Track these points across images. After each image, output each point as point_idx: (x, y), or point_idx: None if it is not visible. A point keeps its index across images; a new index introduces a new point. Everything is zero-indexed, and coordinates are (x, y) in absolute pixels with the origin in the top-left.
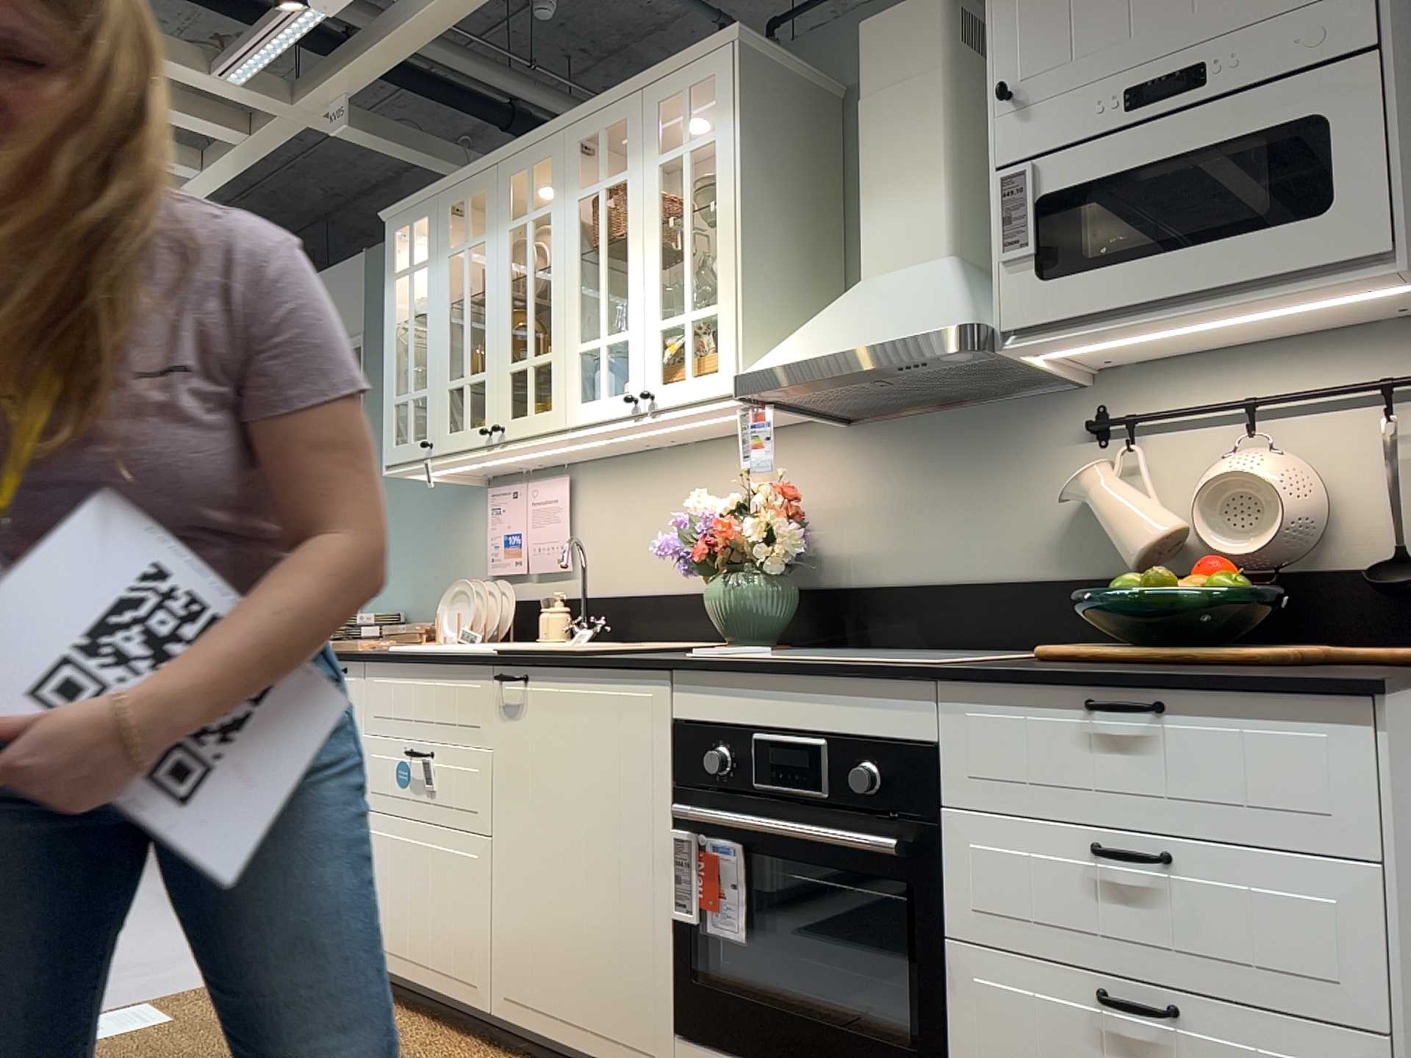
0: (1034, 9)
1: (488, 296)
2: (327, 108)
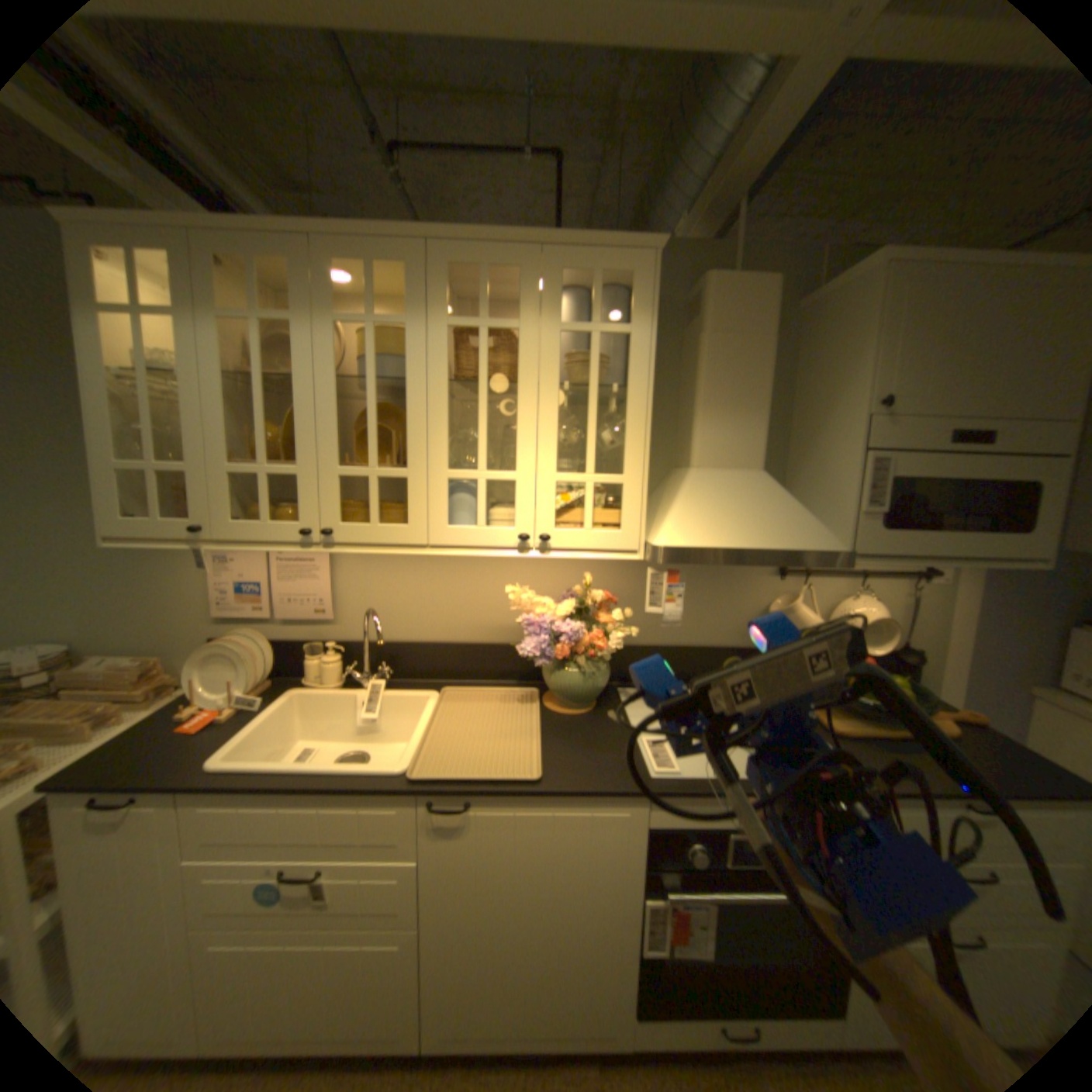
0: (914, 349)
1: (299, 386)
2: None
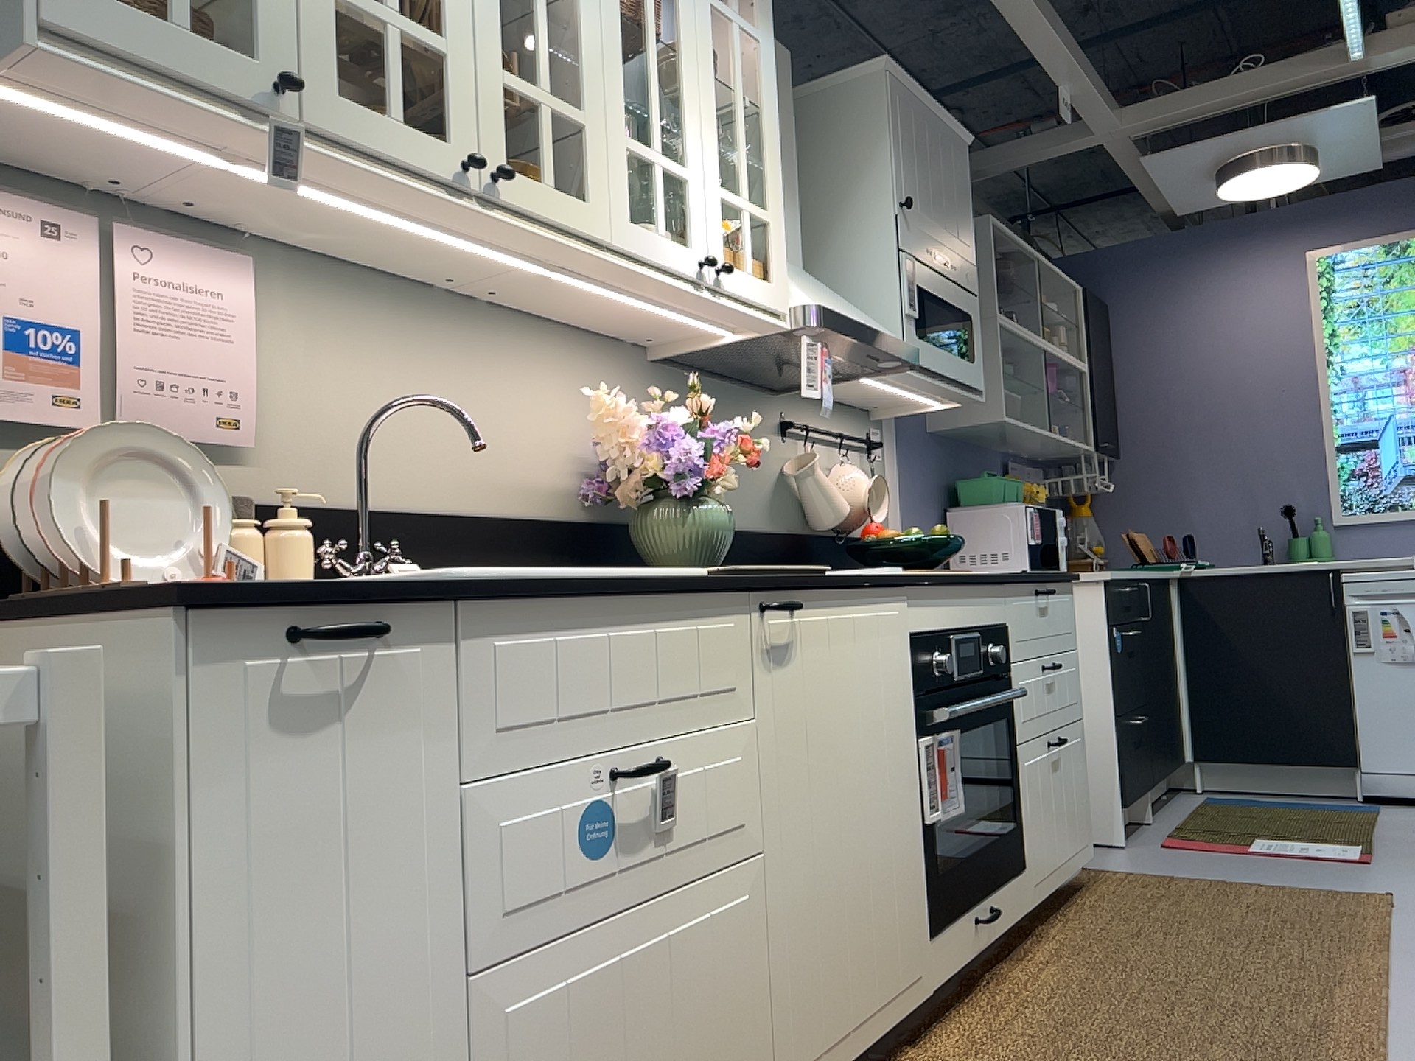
0: (909, 163)
1: None
2: None
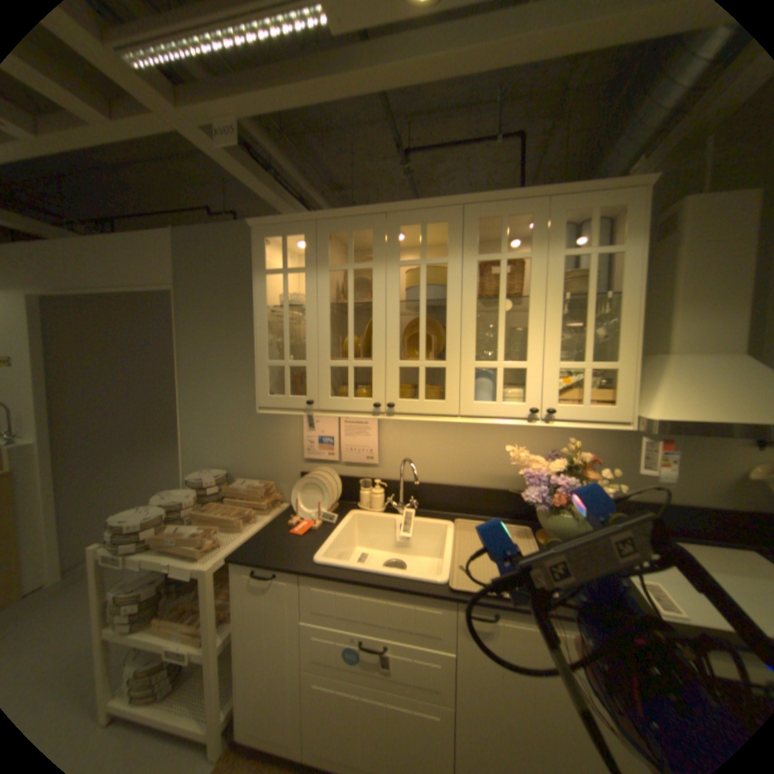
0: None
1: (376, 309)
2: (209, 120)
